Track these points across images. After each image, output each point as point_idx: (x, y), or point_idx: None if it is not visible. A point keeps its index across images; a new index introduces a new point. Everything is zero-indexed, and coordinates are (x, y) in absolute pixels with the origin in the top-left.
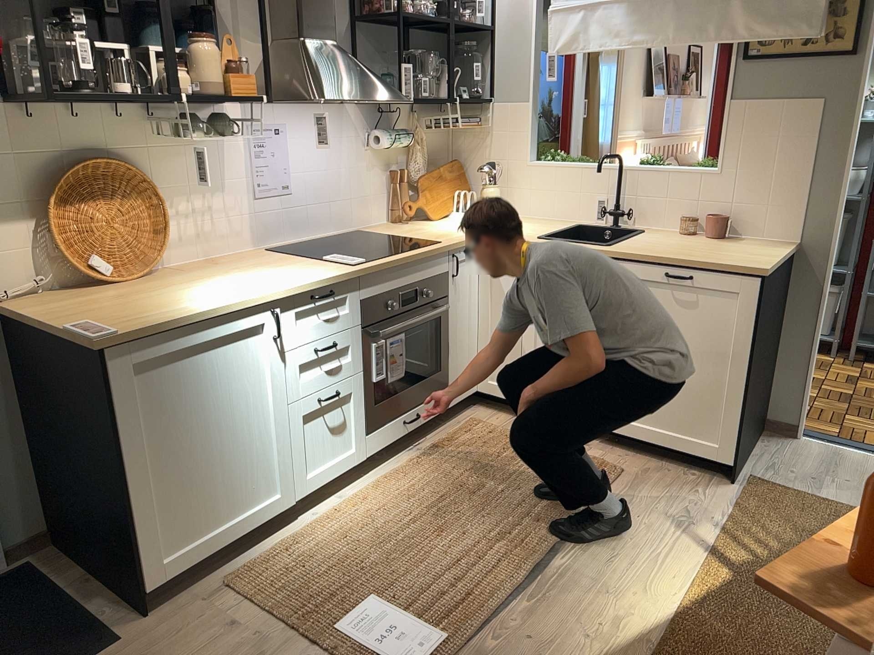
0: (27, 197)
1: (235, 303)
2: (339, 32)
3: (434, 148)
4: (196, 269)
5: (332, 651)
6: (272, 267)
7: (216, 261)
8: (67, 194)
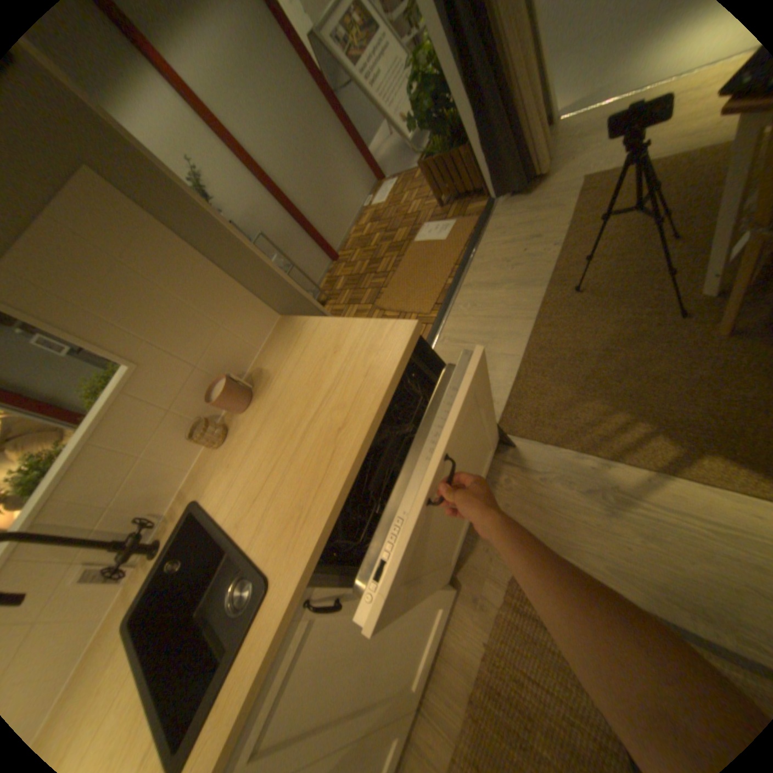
0: None
1: None
2: None
3: None
4: None
5: None
6: None
7: None
8: None
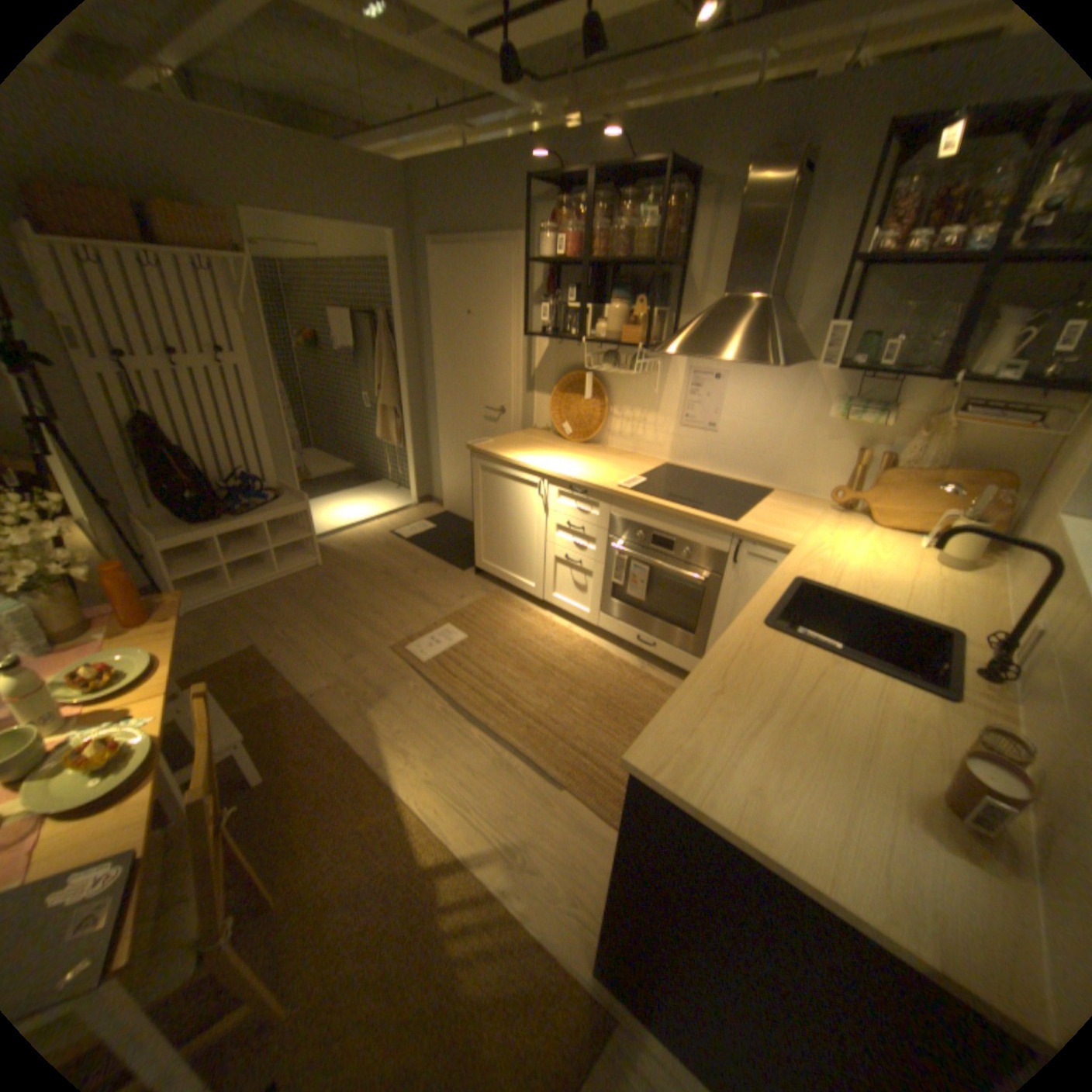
0: (555, 383)
1: (523, 462)
2: (837, 280)
3: (997, 447)
4: (606, 452)
5: (430, 625)
6: (609, 467)
7: (629, 455)
8: (567, 387)
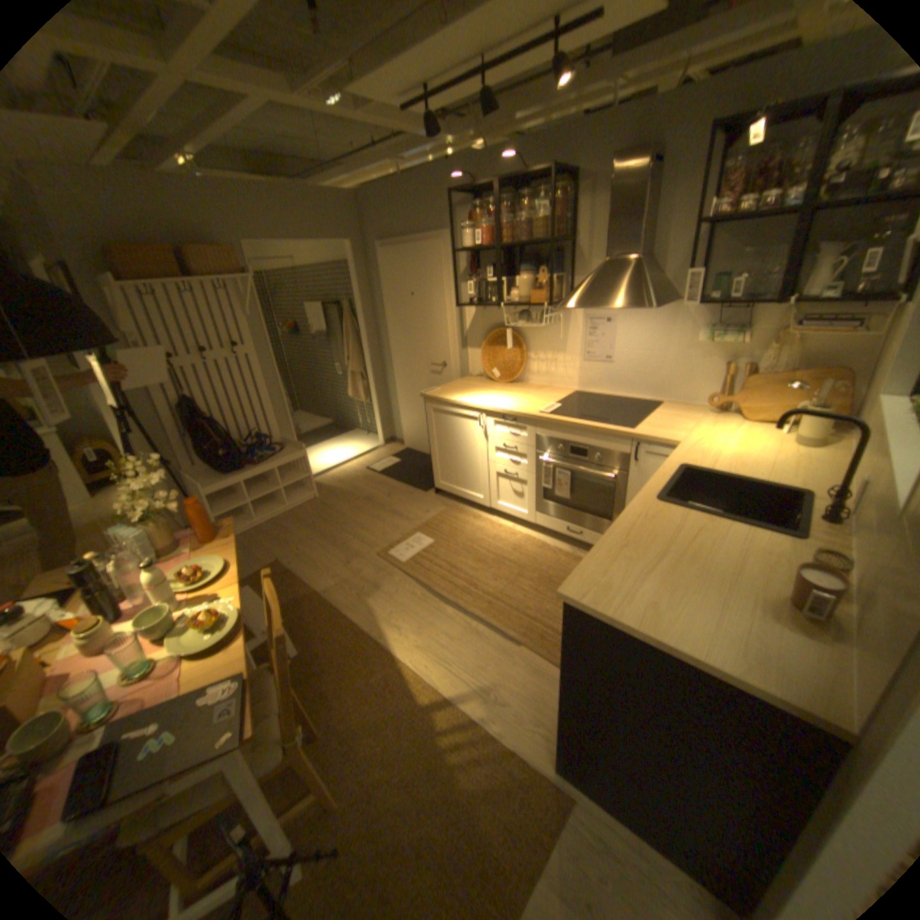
0: (483, 339)
1: (464, 402)
2: (691, 237)
3: (834, 348)
4: (528, 387)
5: (405, 534)
6: (531, 398)
7: (546, 387)
8: (492, 341)
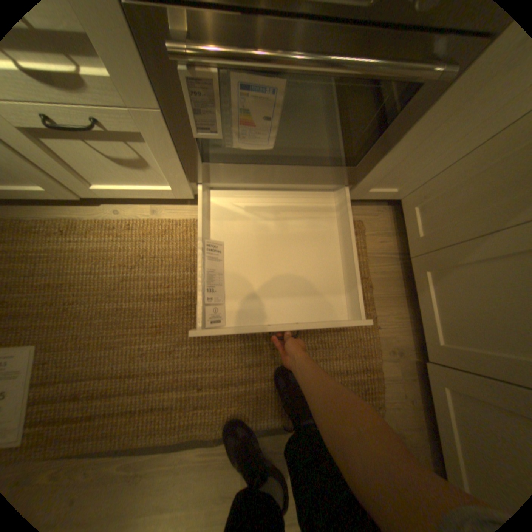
0: None
1: None
2: None
3: None
4: None
5: None
6: None
7: None
8: None
